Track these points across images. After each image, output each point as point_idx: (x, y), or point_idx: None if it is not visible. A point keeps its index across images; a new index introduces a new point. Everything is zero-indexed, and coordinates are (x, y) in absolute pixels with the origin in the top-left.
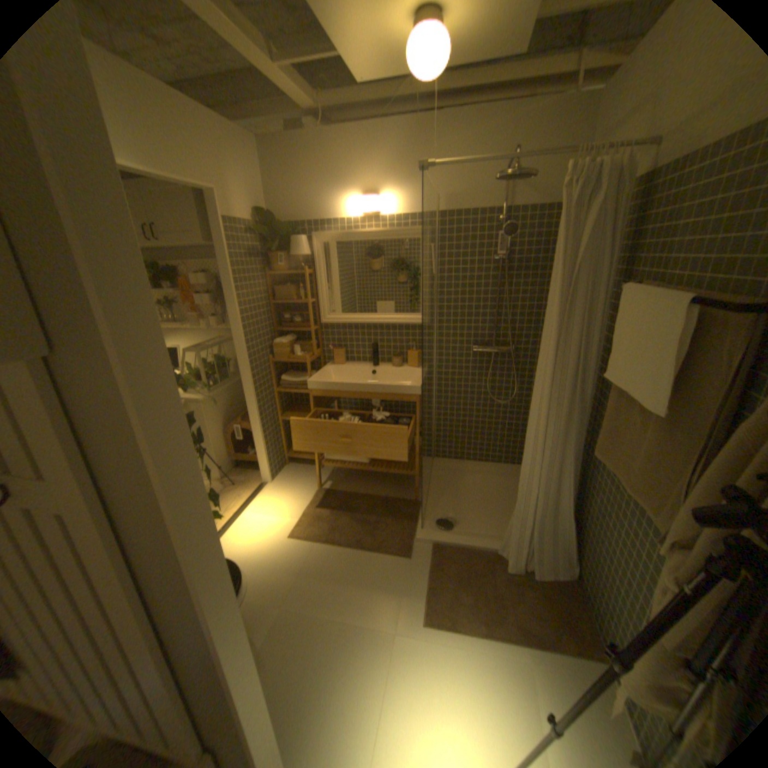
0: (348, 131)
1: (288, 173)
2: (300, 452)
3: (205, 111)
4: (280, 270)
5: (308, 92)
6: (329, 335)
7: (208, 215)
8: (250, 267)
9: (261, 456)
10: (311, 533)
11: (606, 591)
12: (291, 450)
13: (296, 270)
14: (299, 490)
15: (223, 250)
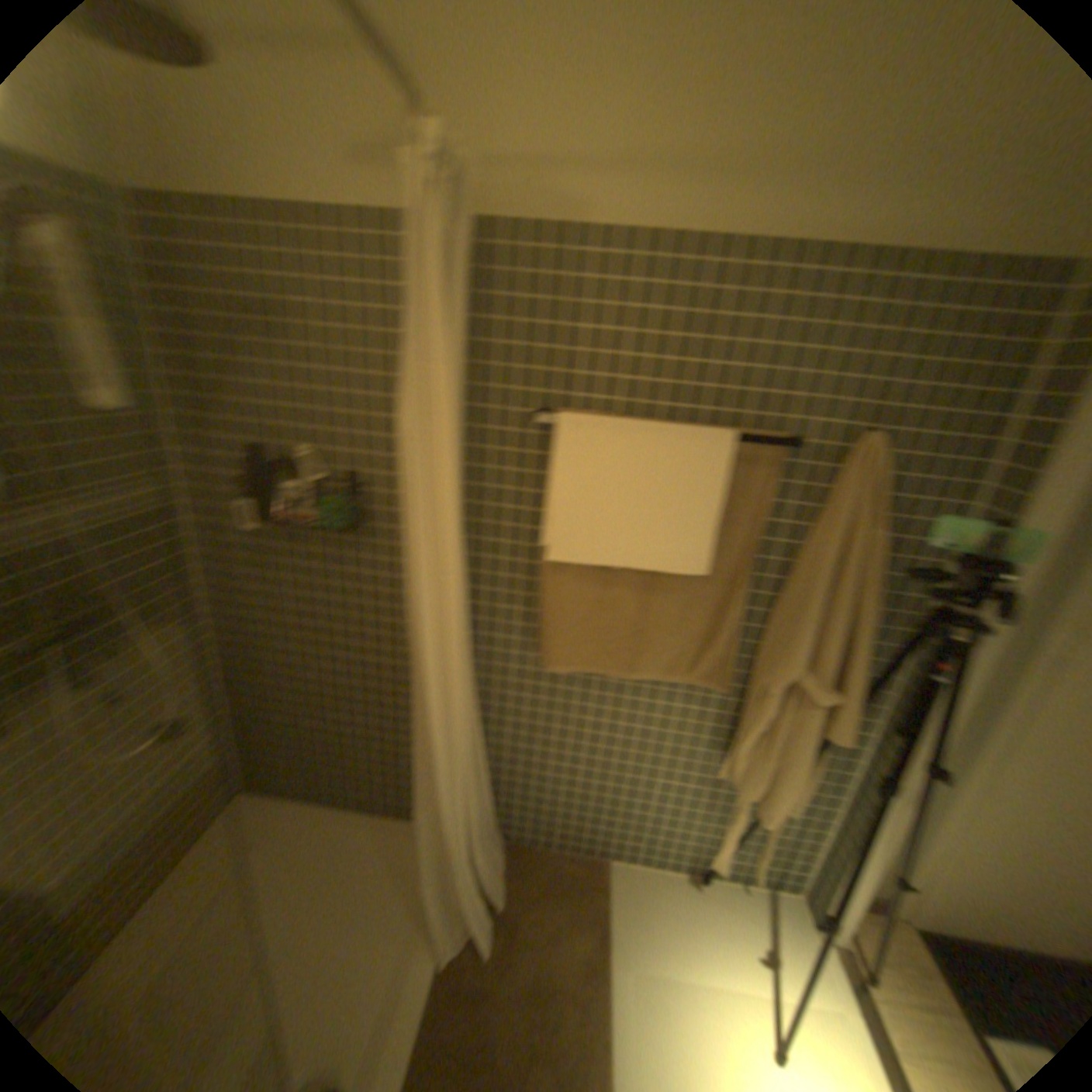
0: None
1: None
2: None
3: None
4: None
5: None
6: None
7: None
8: None
9: None
10: None
11: (579, 805)
12: None
13: None
14: None
15: None
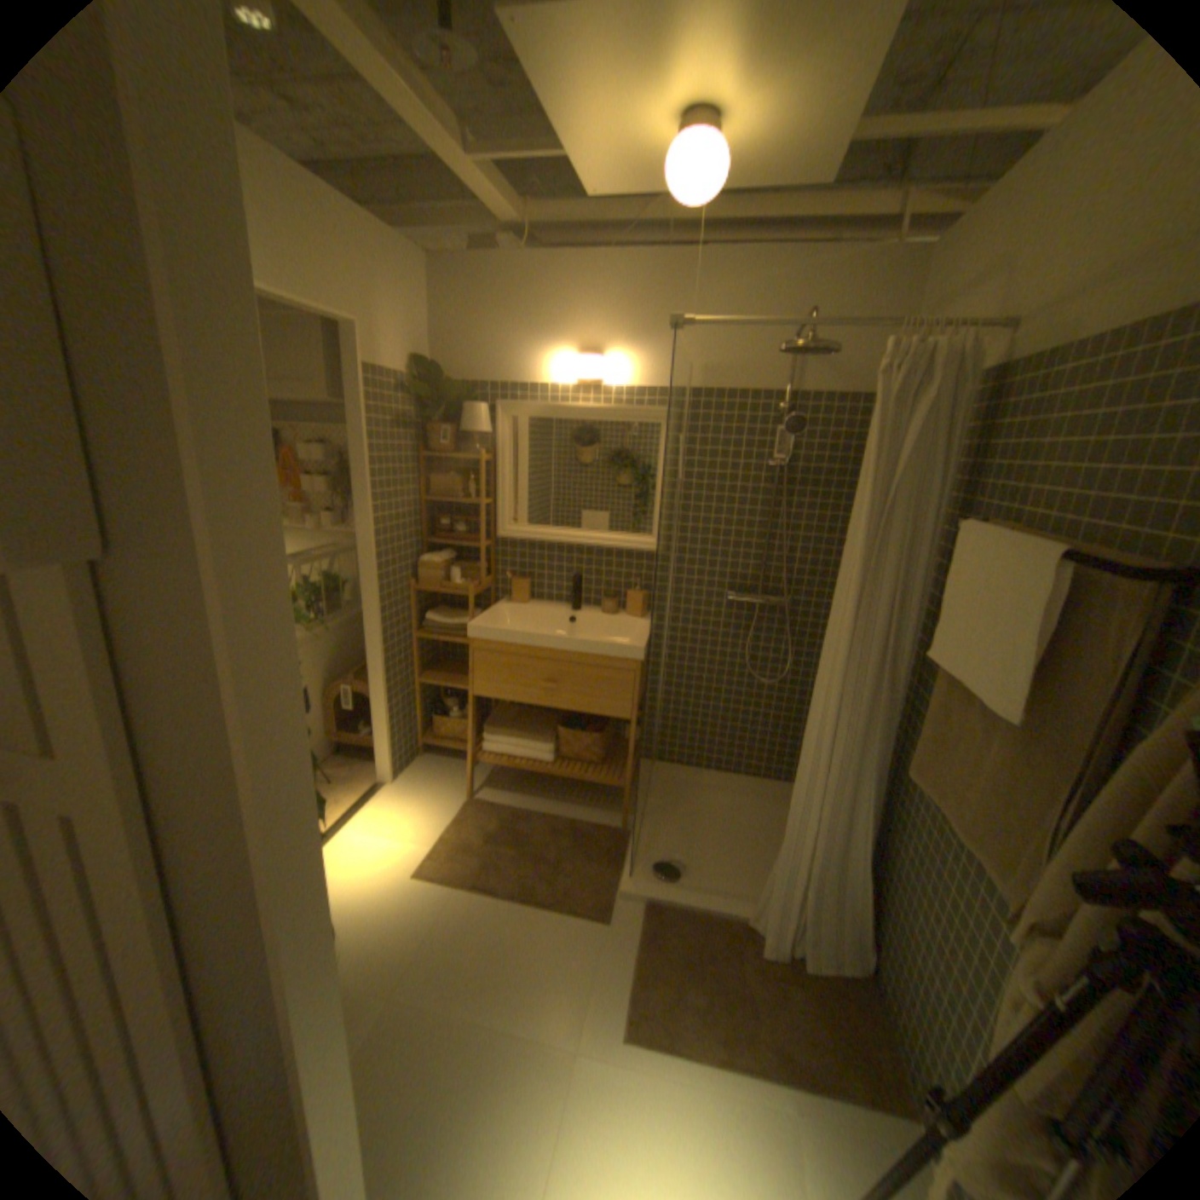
0: (566, 260)
1: (470, 310)
2: (443, 738)
3: (356, 211)
4: (442, 451)
5: (512, 200)
6: (507, 556)
7: (341, 359)
8: (396, 443)
9: (379, 740)
10: (449, 872)
11: (919, 998)
12: (429, 733)
13: (467, 453)
14: (436, 800)
15: (358, 413)
